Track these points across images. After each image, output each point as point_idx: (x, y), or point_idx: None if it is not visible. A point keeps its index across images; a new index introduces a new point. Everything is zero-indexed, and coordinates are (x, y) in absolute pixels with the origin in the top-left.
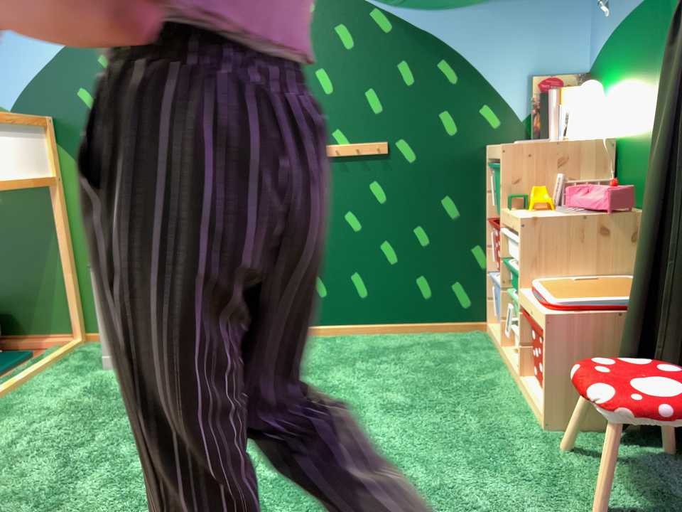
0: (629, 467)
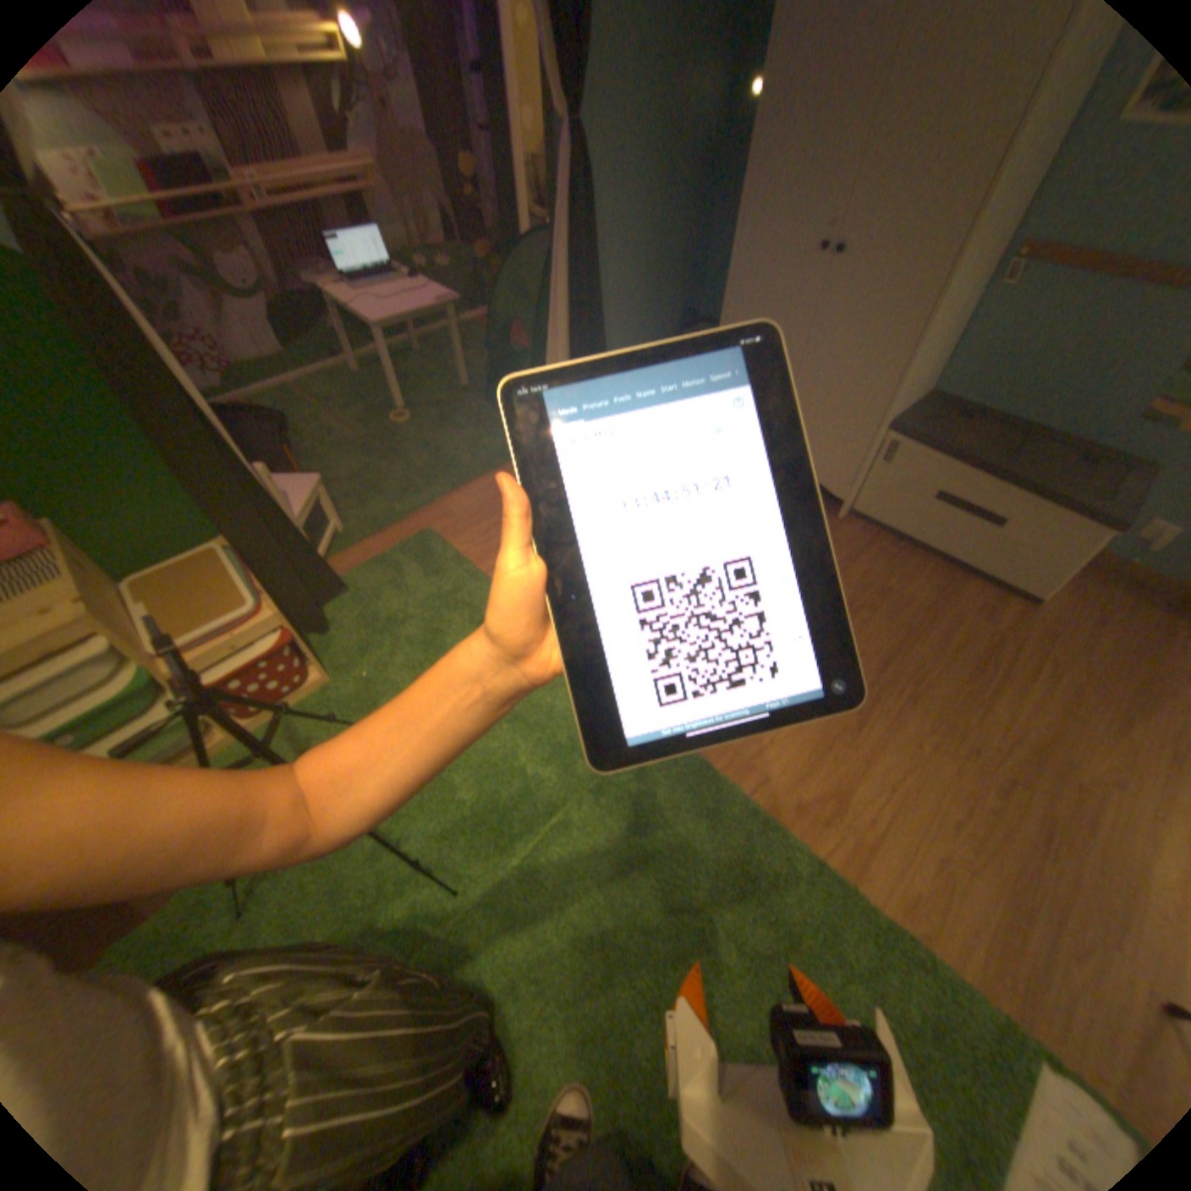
0: (357, 623)
